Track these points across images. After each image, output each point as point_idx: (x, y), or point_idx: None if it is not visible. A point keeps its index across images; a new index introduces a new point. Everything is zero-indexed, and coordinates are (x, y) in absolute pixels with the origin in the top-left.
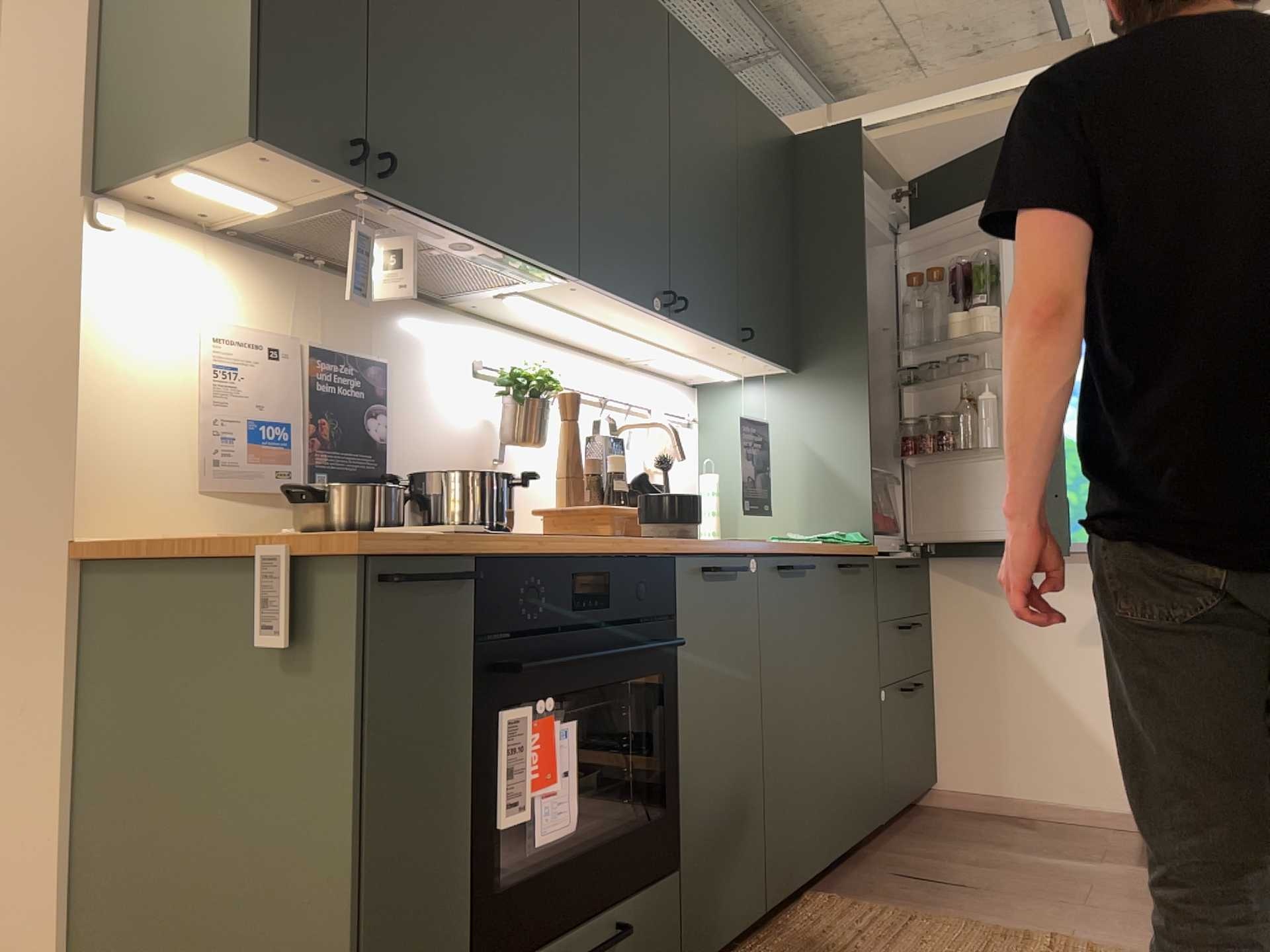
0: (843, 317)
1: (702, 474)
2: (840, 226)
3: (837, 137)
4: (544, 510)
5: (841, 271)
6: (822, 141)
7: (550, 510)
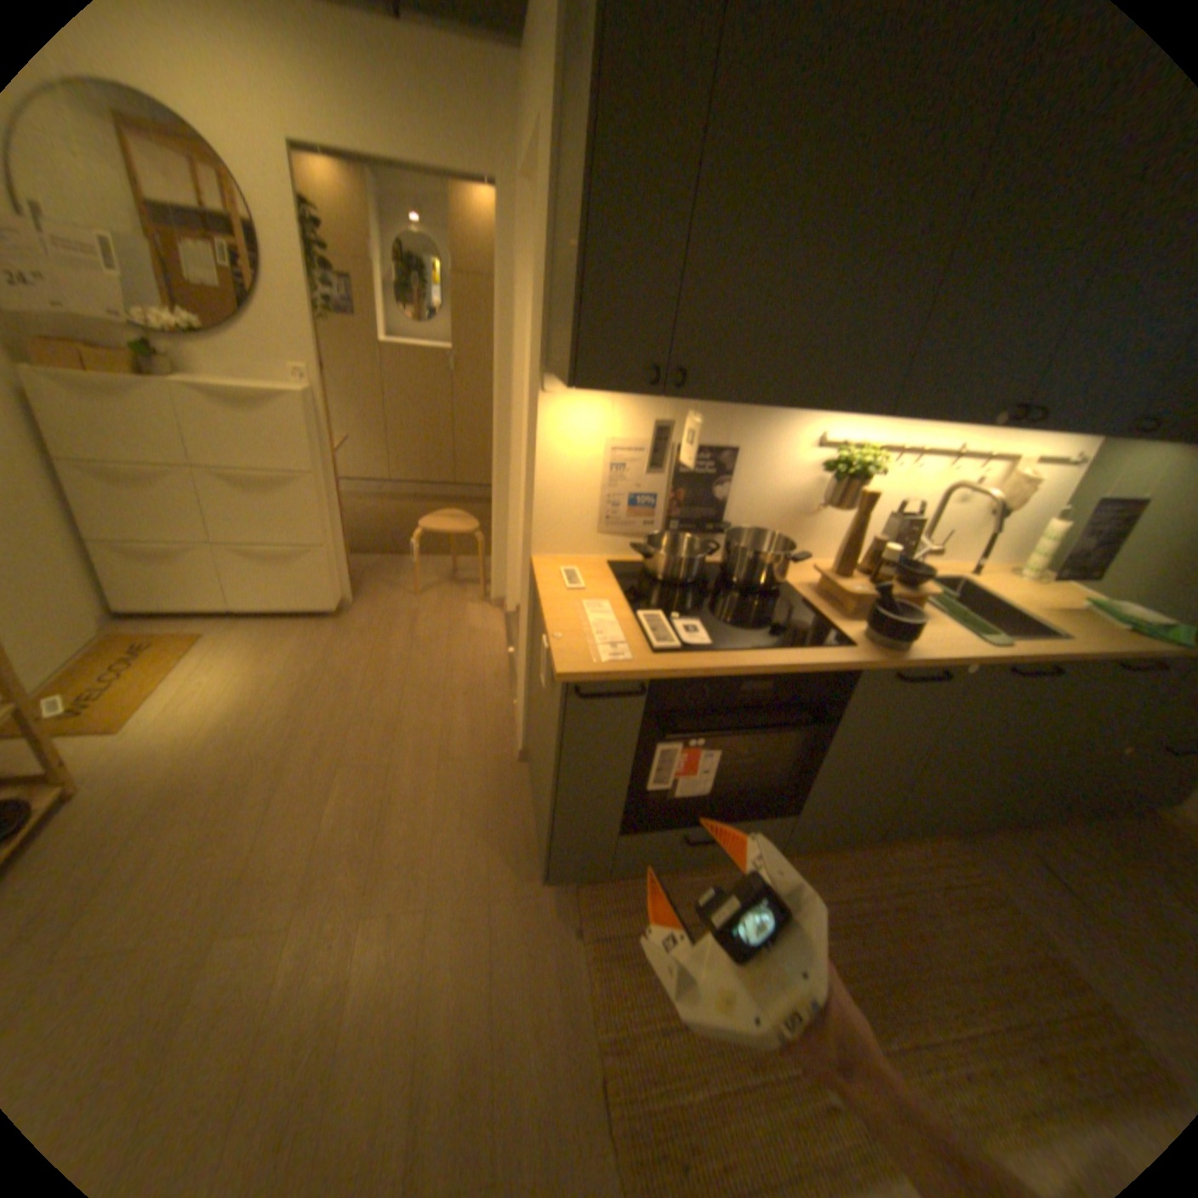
0: None
1: (1055, 515)
2: None
3: None
4: (818, 570)
5: None
6: None
7: (821, 573)
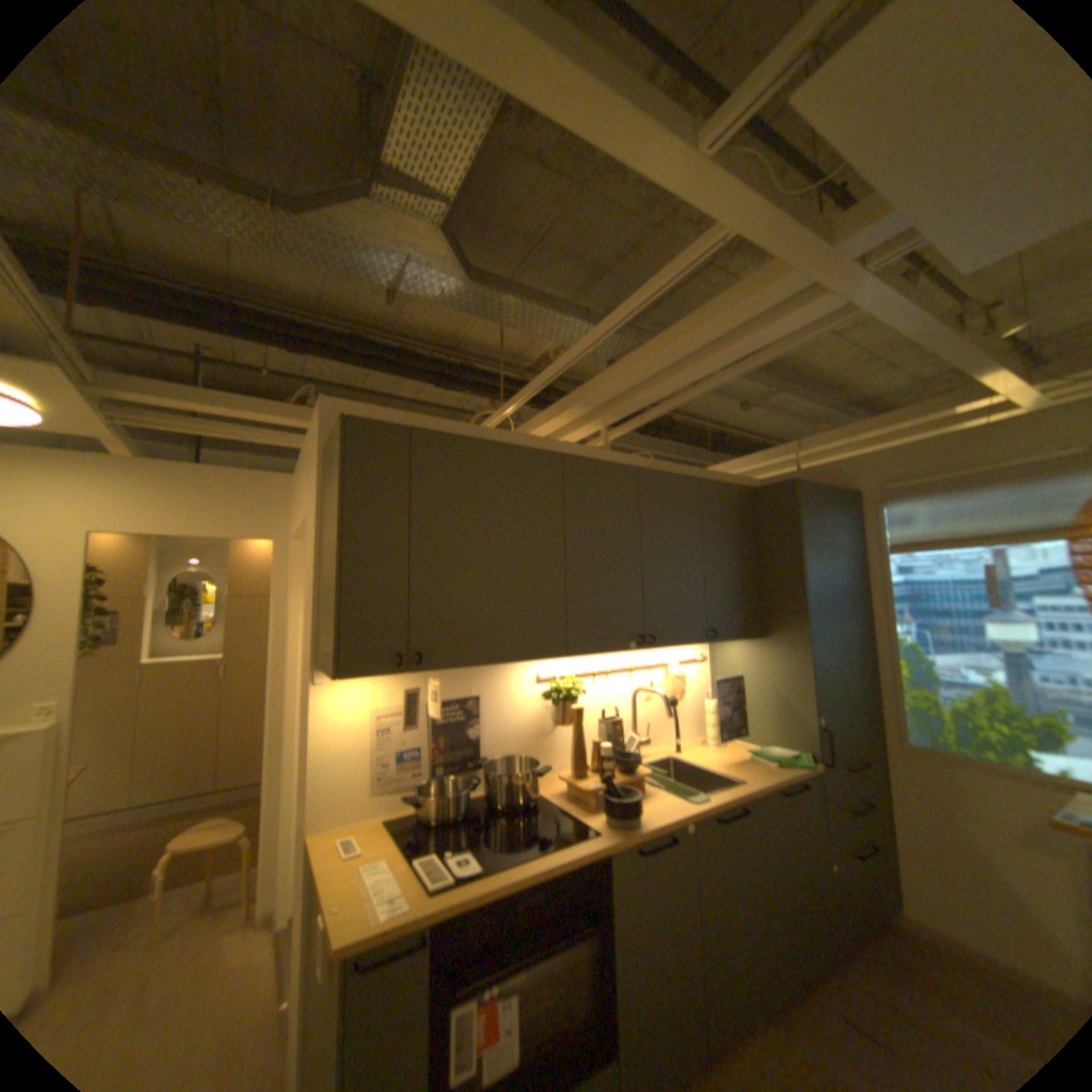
0: (792, 607)
1: (706, 697)
2: (787, 547)
3: (782, 488)
4: (563, 779)
5: (789, 576)
6: (773, 490)
7: (565, 782)
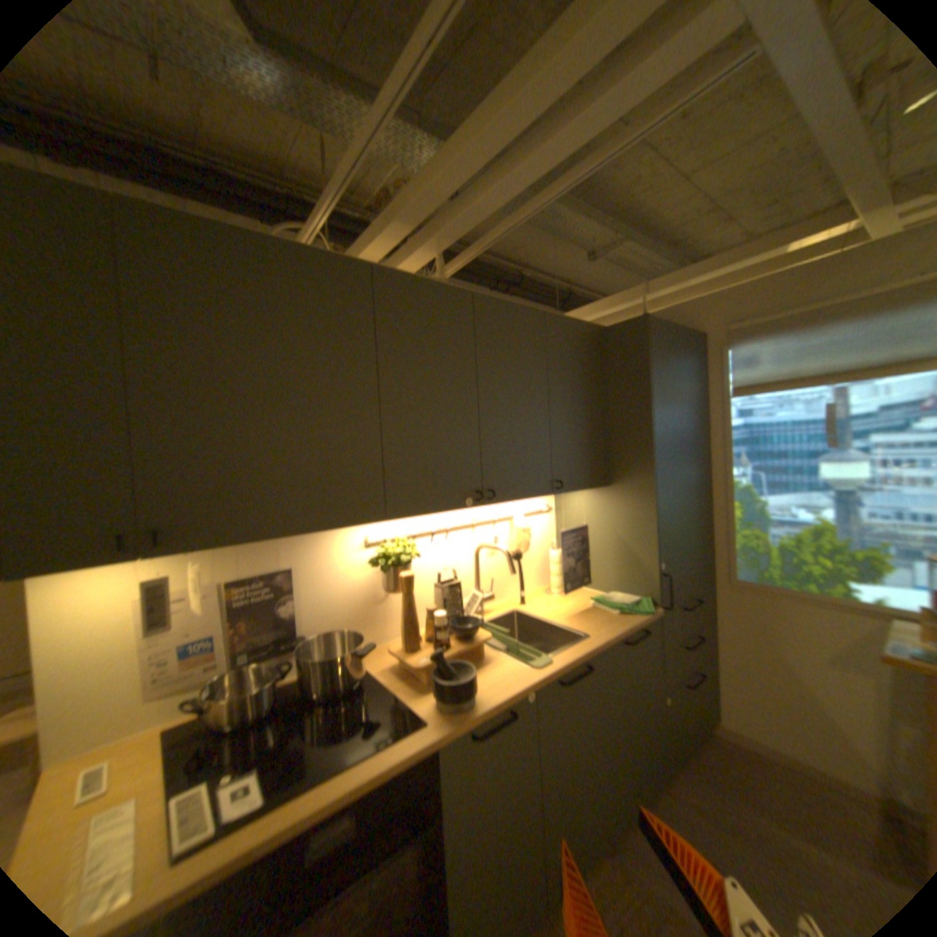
0: (637, 452)
1: (551, 546)
2: (634, 389)
3: (632, 326)
4: (392, 652)
5: (636, 421)
6: (622, 329)
7: (394, 655)
